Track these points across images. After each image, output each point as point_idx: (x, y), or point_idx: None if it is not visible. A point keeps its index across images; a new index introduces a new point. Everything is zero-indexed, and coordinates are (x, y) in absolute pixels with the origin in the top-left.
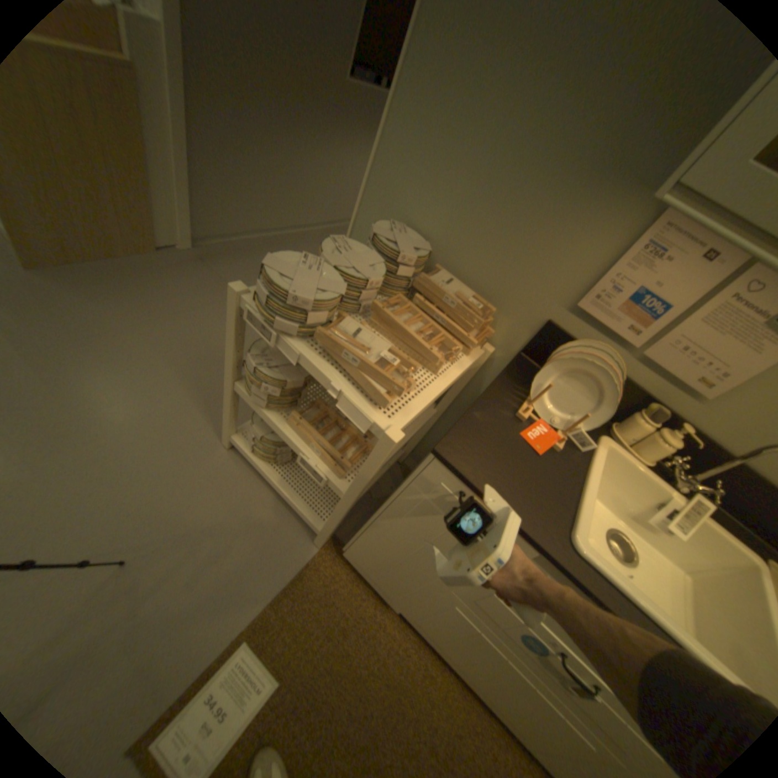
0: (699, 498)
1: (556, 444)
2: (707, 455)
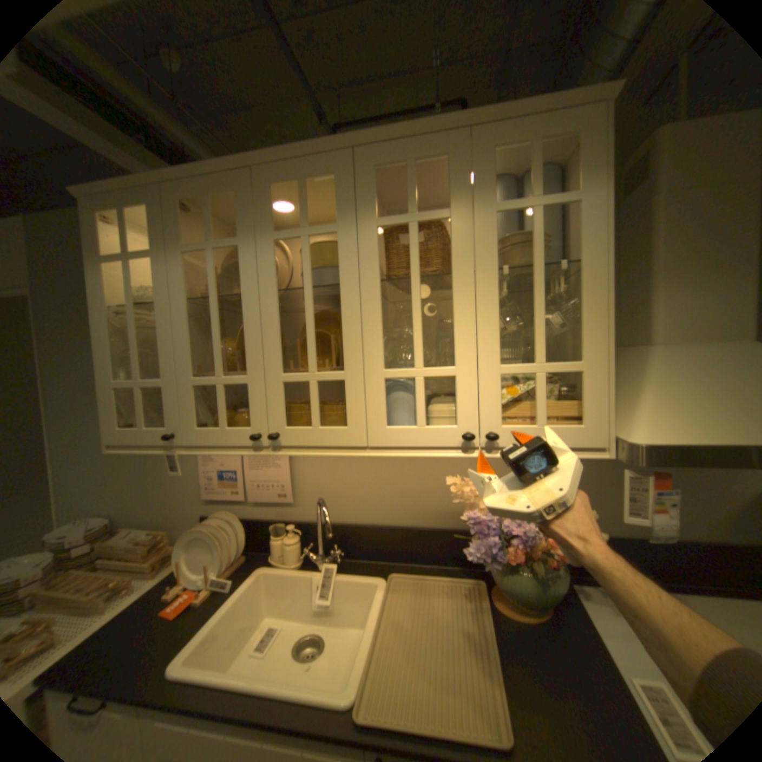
0: (325, 566)
1: (200, 601)
2: (325, 534)
